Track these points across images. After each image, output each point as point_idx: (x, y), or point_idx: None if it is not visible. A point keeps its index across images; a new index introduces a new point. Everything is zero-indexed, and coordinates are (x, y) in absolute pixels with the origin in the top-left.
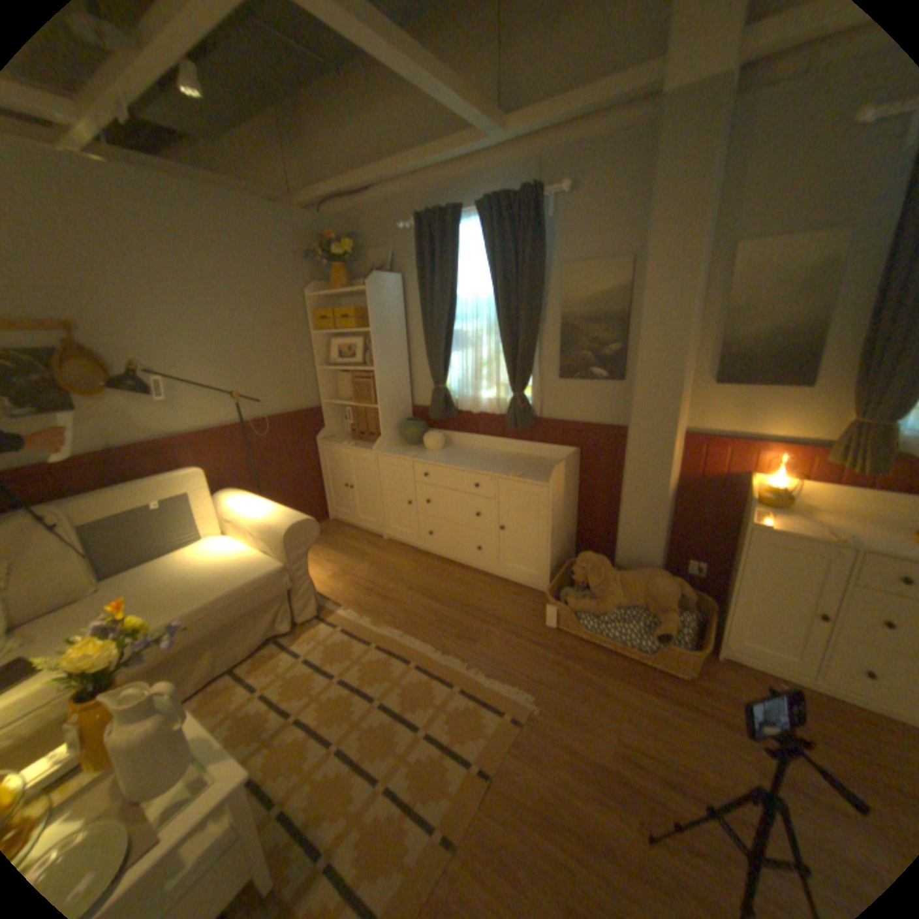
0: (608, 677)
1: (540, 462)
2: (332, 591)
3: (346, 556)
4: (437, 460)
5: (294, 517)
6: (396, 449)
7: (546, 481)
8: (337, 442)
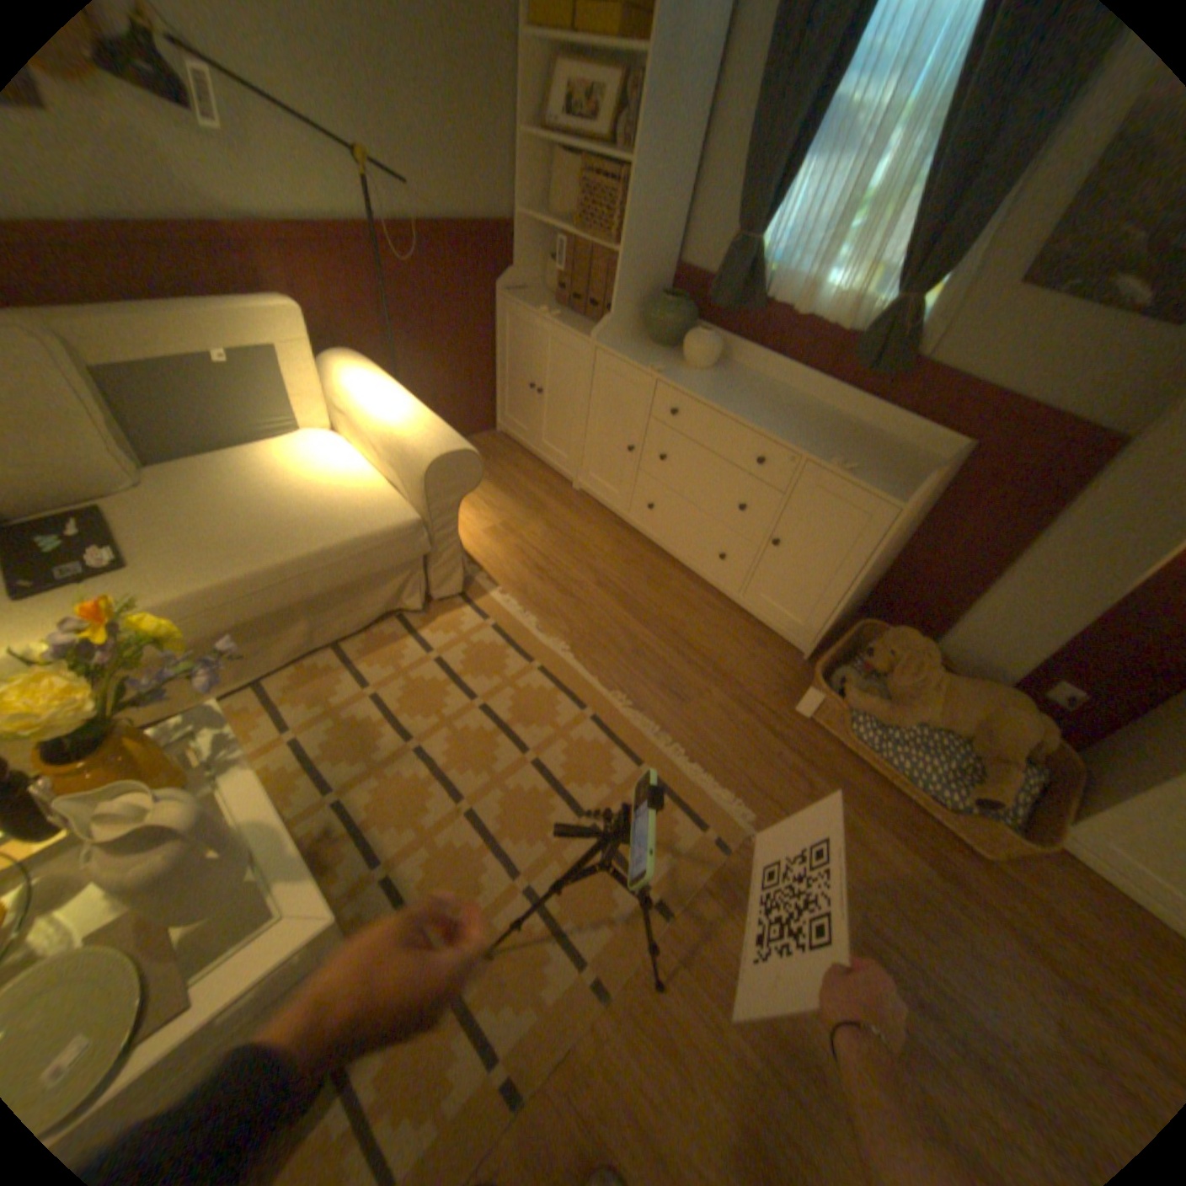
0: (870, 816)
1: (889, 448)
2: (488, 557)
3: (514, 502)
4: (702, 392)
5: (447, 441)
6: (632, 346)
7: (900, 496)
8: (531, 303)
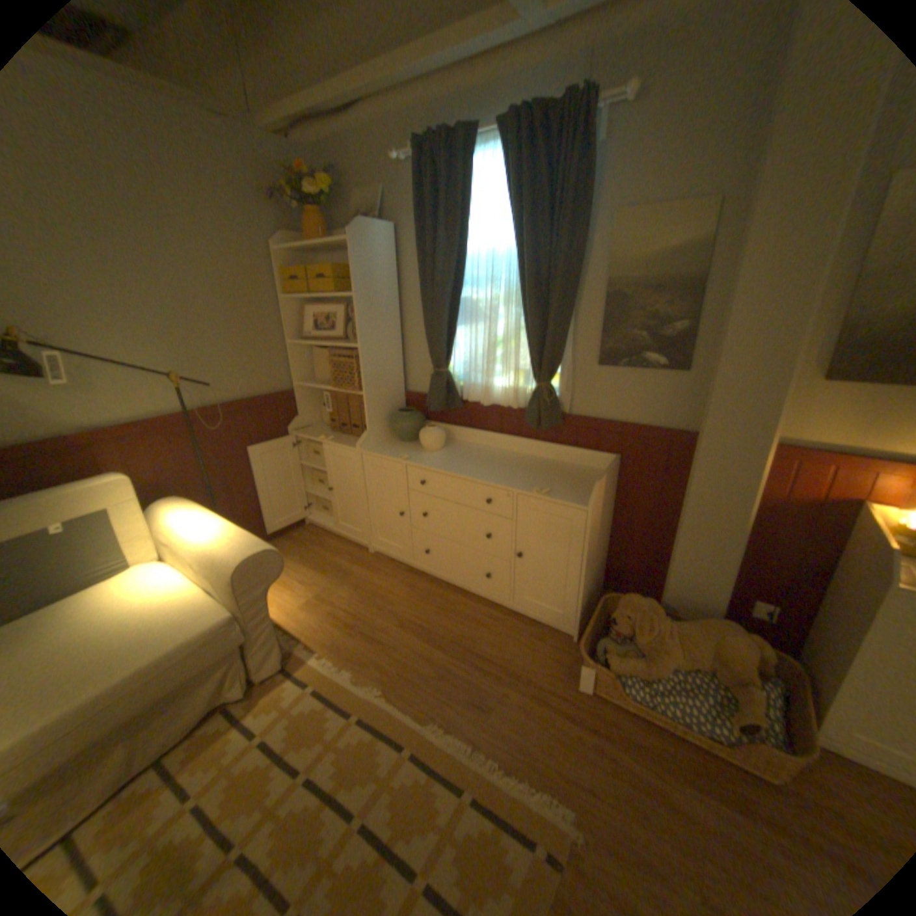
0: (669, 775)
1: (569, 471)
2: (303, 628)
3: (323, 575)
4: (437, 464)
5: (248, 547)
6: (386, 445)
7: (583, 501)
8: (313, 434)
